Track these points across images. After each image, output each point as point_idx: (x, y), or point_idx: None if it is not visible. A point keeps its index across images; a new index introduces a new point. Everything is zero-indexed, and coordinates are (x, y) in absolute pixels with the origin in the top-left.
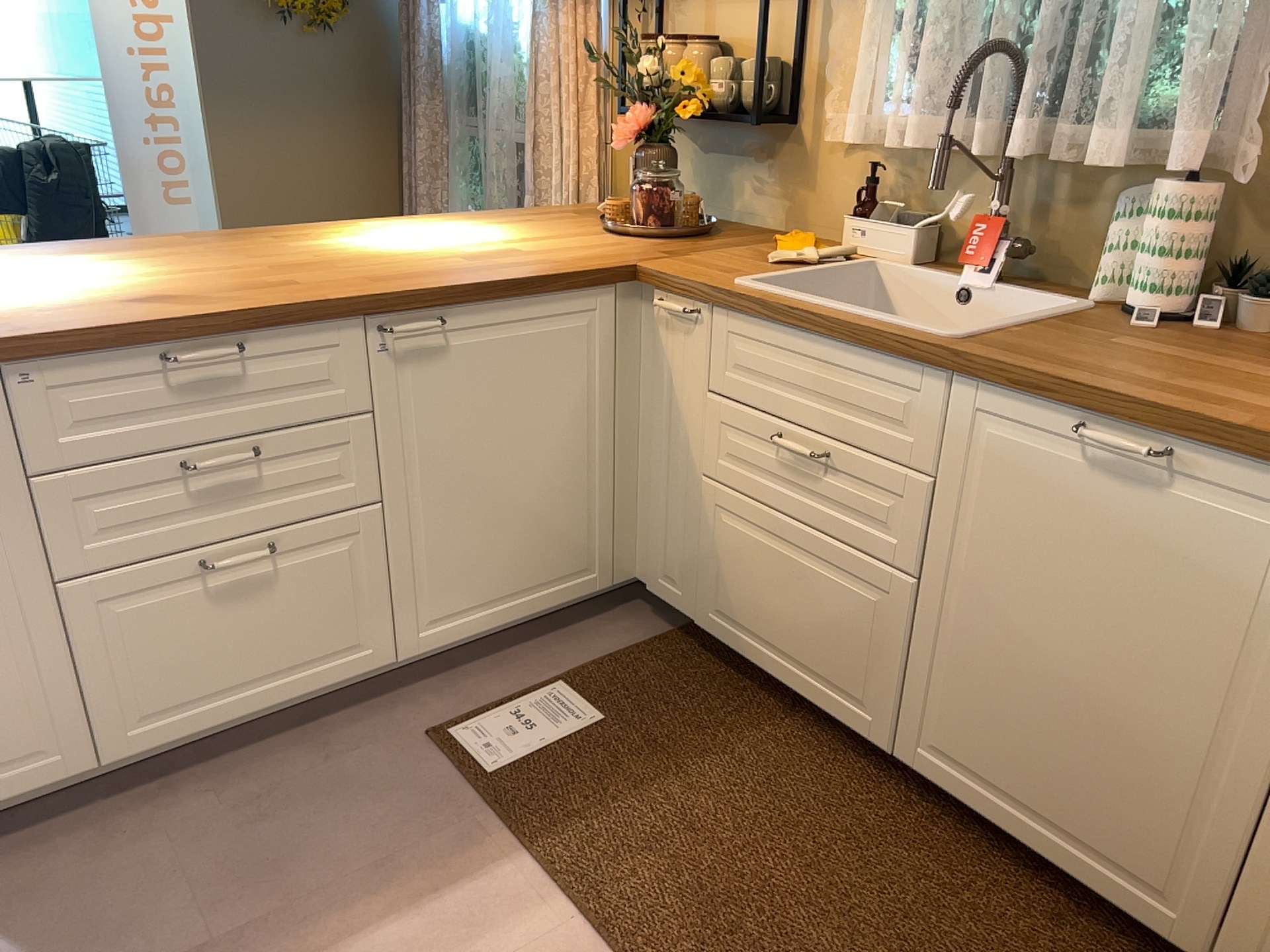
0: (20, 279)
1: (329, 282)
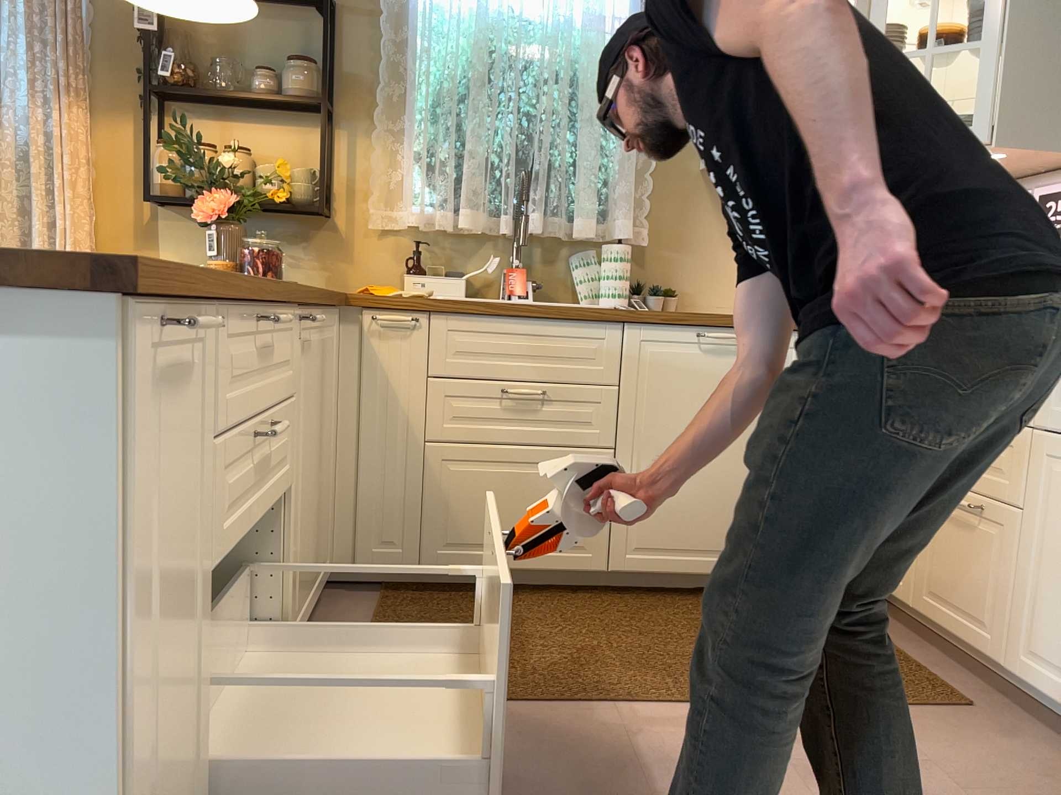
0: None
1: None
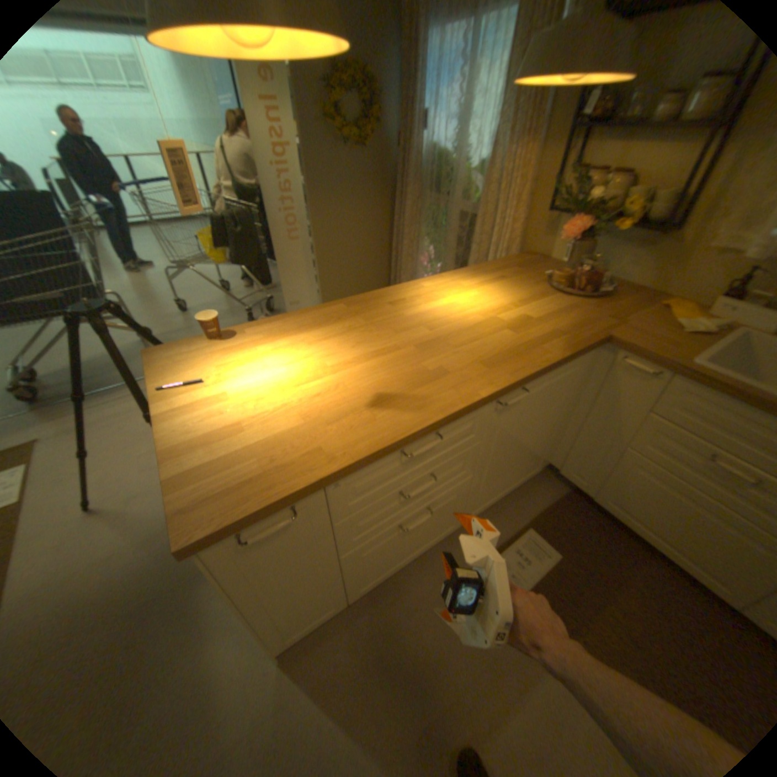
0: (287, 367)
1: (463, 369)
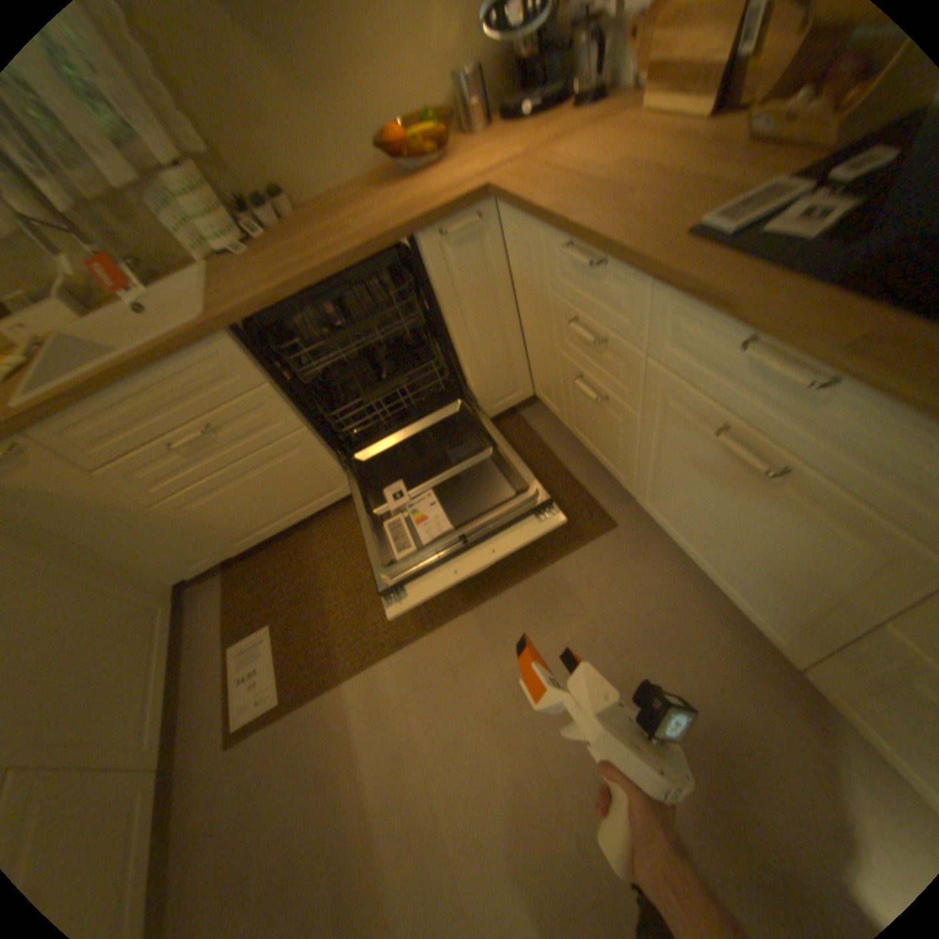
0: None
1: None
